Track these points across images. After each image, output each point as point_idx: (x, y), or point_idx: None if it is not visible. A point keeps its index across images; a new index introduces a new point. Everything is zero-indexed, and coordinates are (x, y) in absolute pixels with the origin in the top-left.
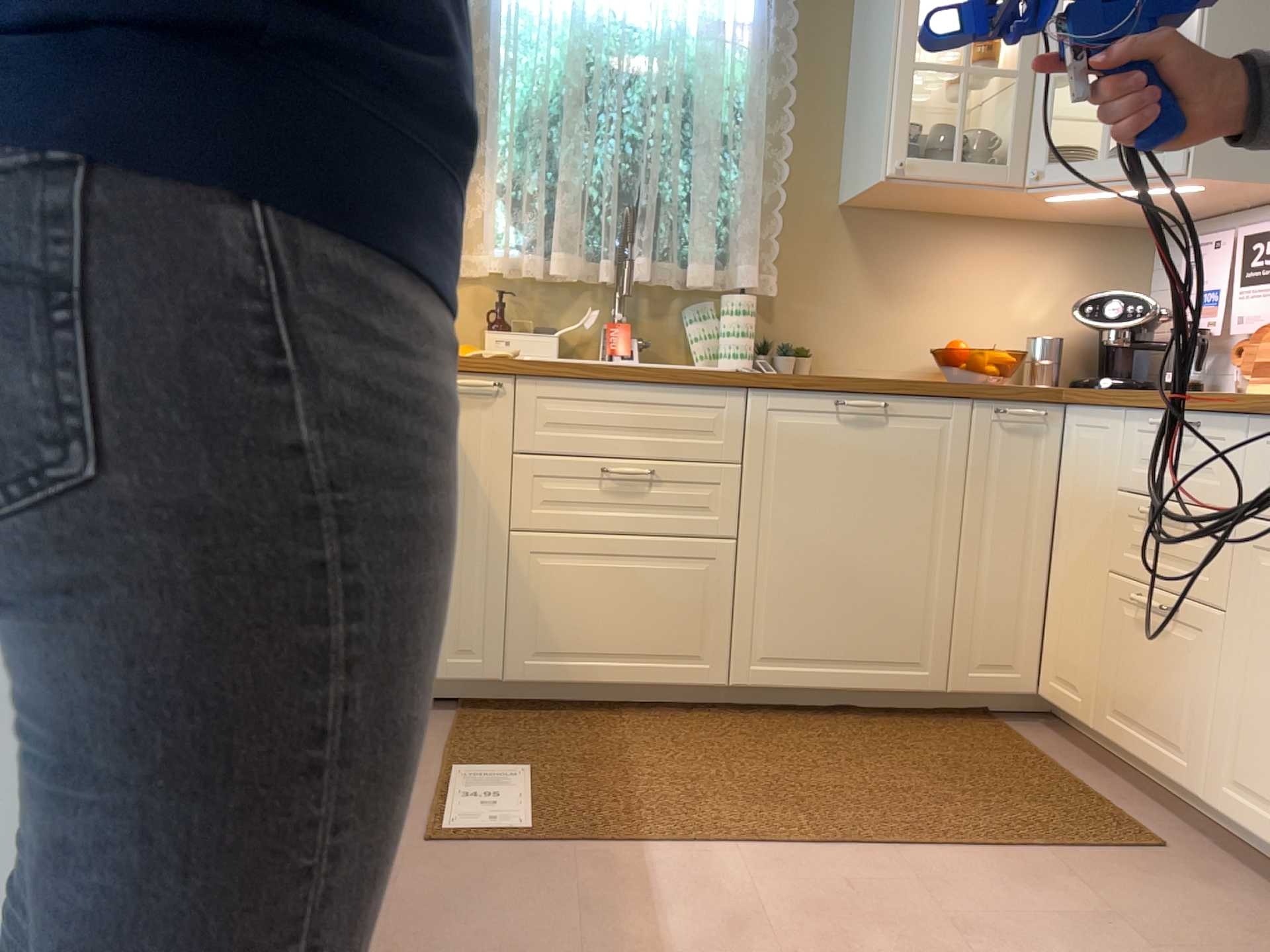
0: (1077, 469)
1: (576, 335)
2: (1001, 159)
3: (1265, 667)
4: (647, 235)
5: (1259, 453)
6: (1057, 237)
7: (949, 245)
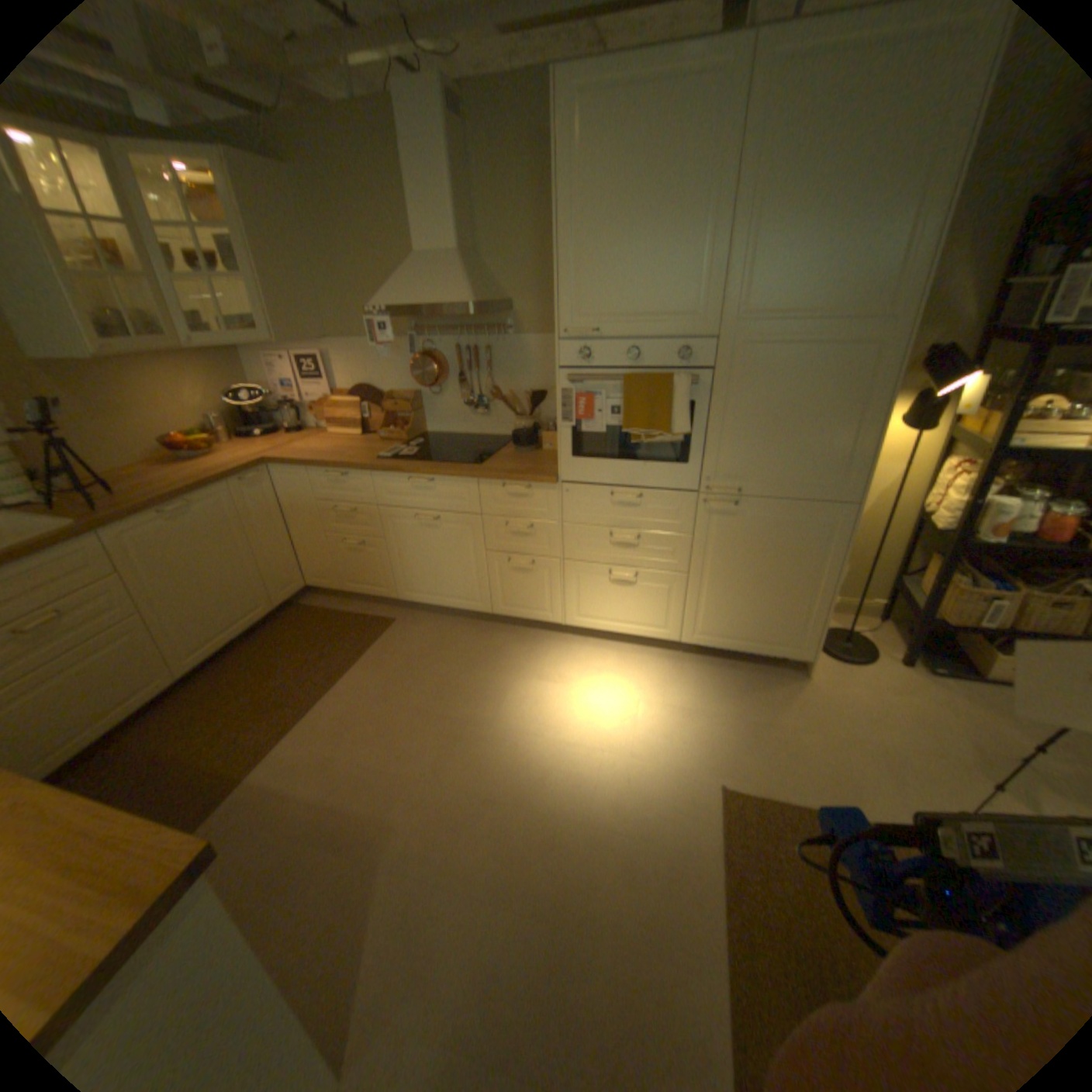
0: (286, 494)
1: None
2: (158, 332)
3: (405, 553)
4: None
5: (378, 484)
6: (186, 356)
7: (126, 374)
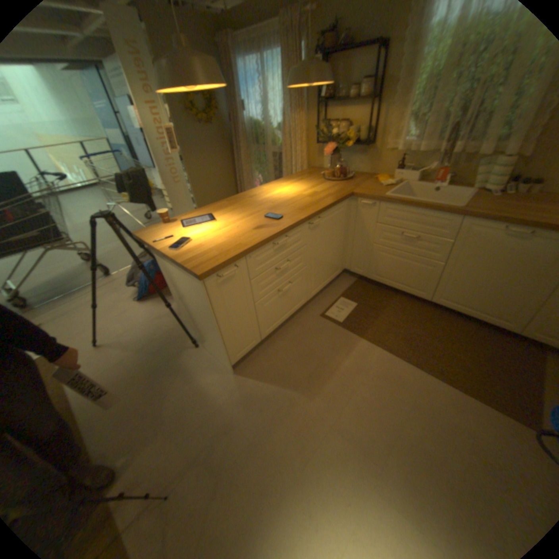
0: None
1: (430, 169)
2: None
3: None
4: (465, 132)
5: None
6: None
7: None
